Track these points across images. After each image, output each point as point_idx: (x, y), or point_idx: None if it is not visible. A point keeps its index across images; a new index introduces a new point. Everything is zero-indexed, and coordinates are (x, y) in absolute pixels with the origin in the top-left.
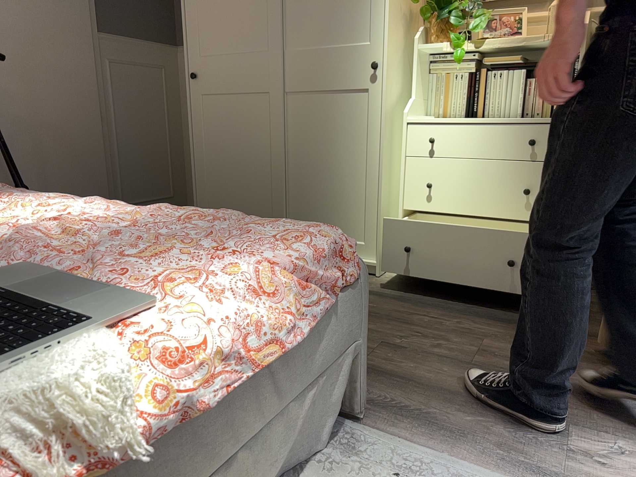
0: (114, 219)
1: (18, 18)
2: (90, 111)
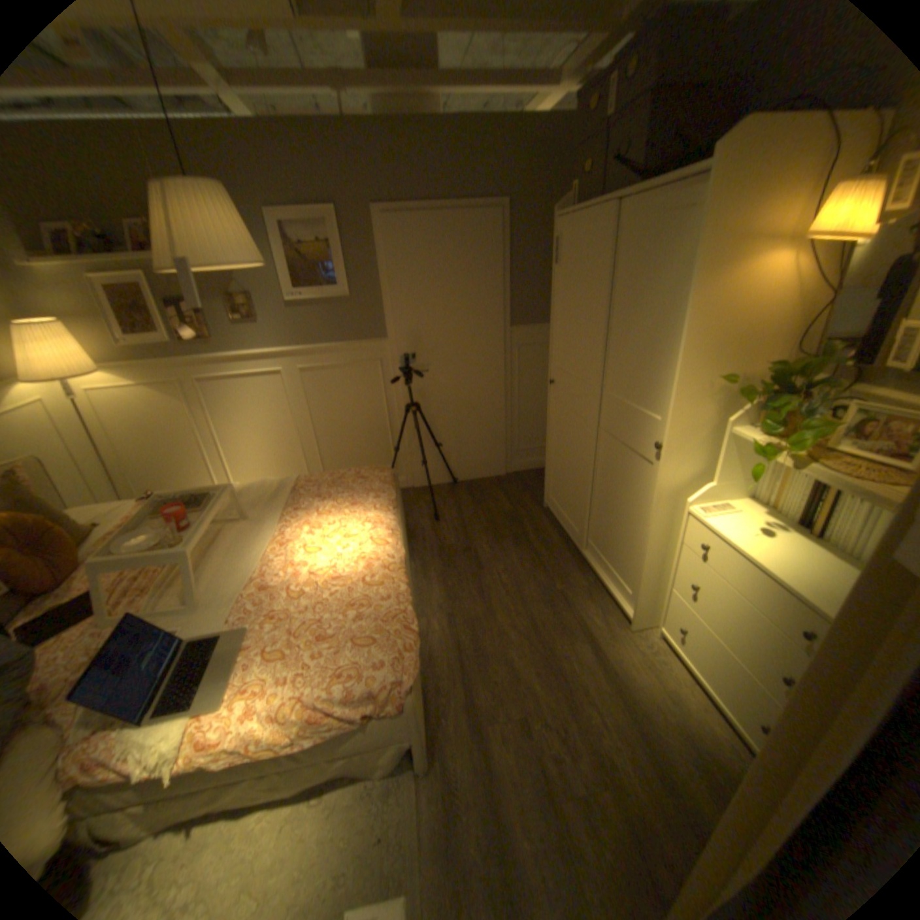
0: (348, 571)
1: (447, 332)
2: (494, 387)
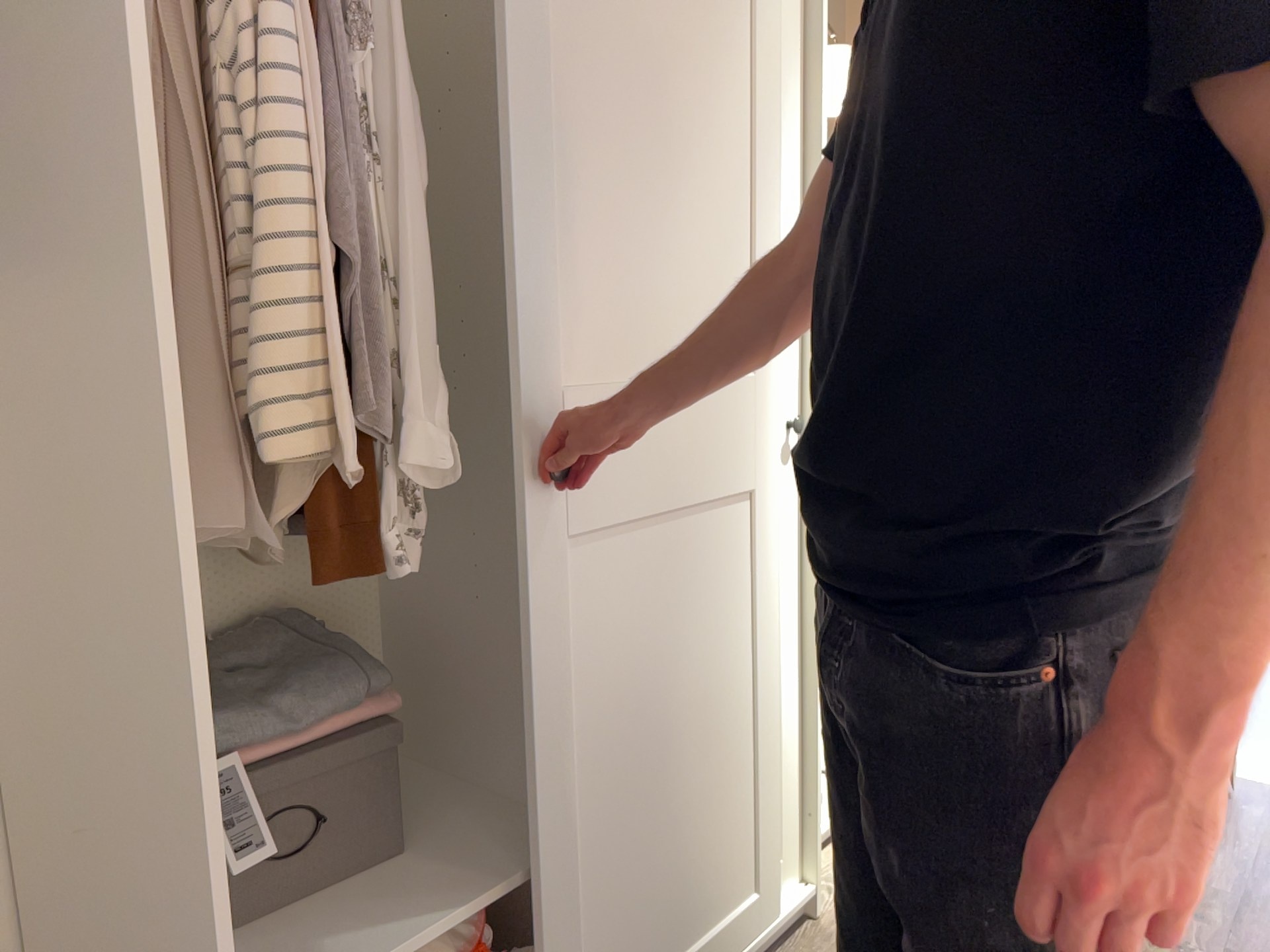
0: None
1: None
2: None
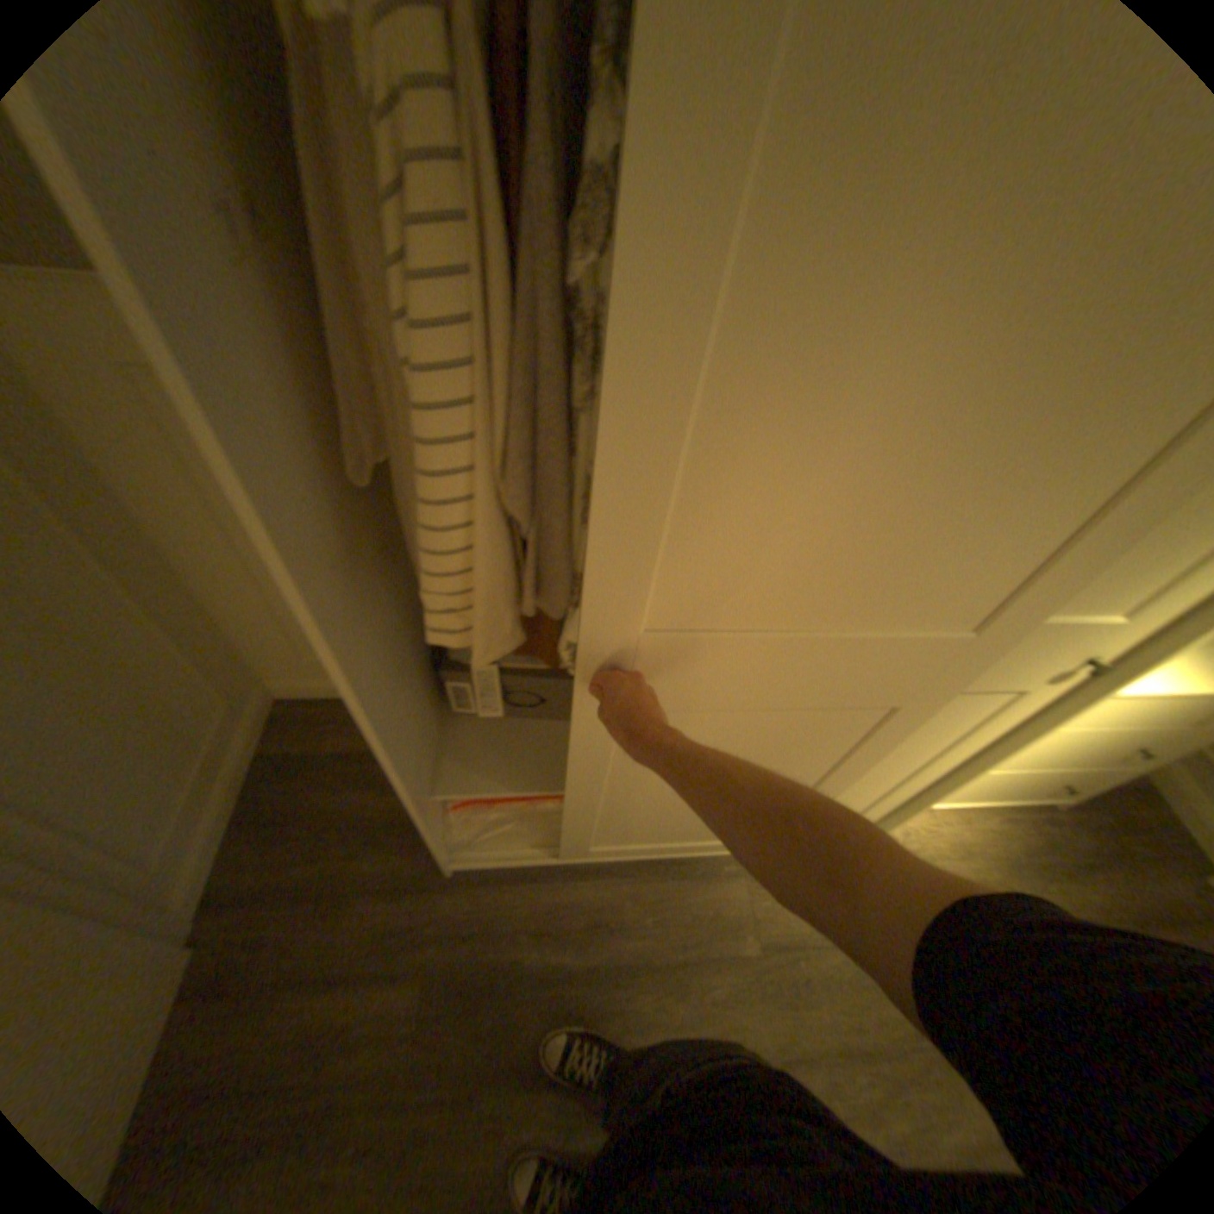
0: None
1: None
2: None
